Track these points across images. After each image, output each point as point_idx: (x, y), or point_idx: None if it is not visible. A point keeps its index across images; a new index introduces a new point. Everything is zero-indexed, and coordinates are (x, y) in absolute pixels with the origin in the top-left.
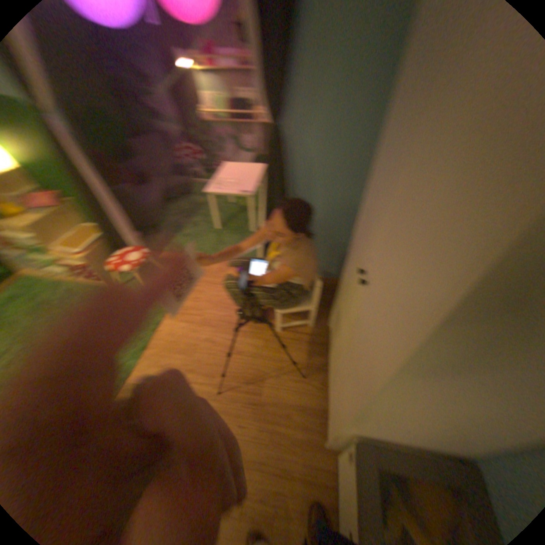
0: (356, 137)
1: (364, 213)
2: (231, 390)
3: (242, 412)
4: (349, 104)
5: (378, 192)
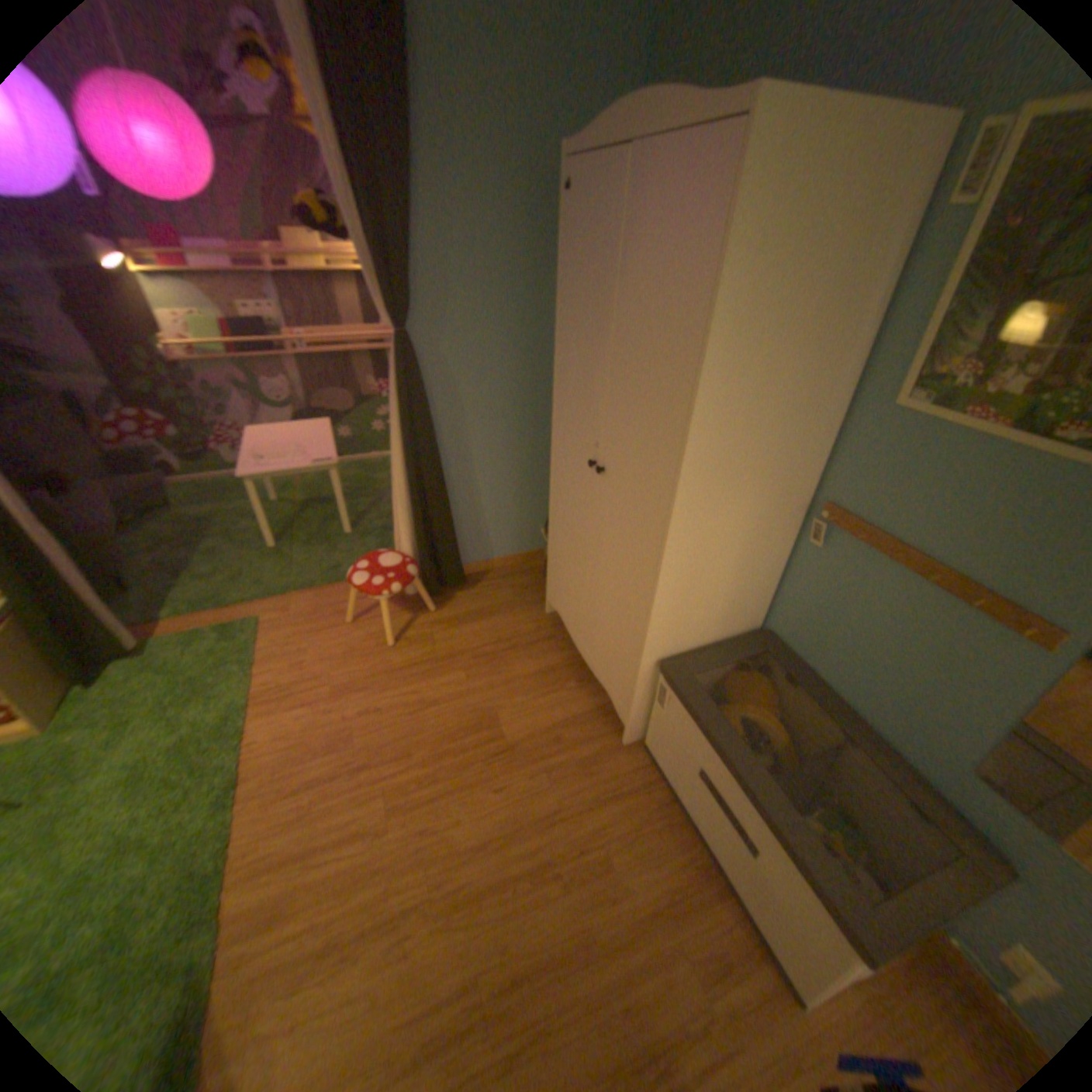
0: (506, 342)
1: (561, 413)
2: (453, 756)
3: (488, 773)
4: (489, 303)
5: (575, 378)
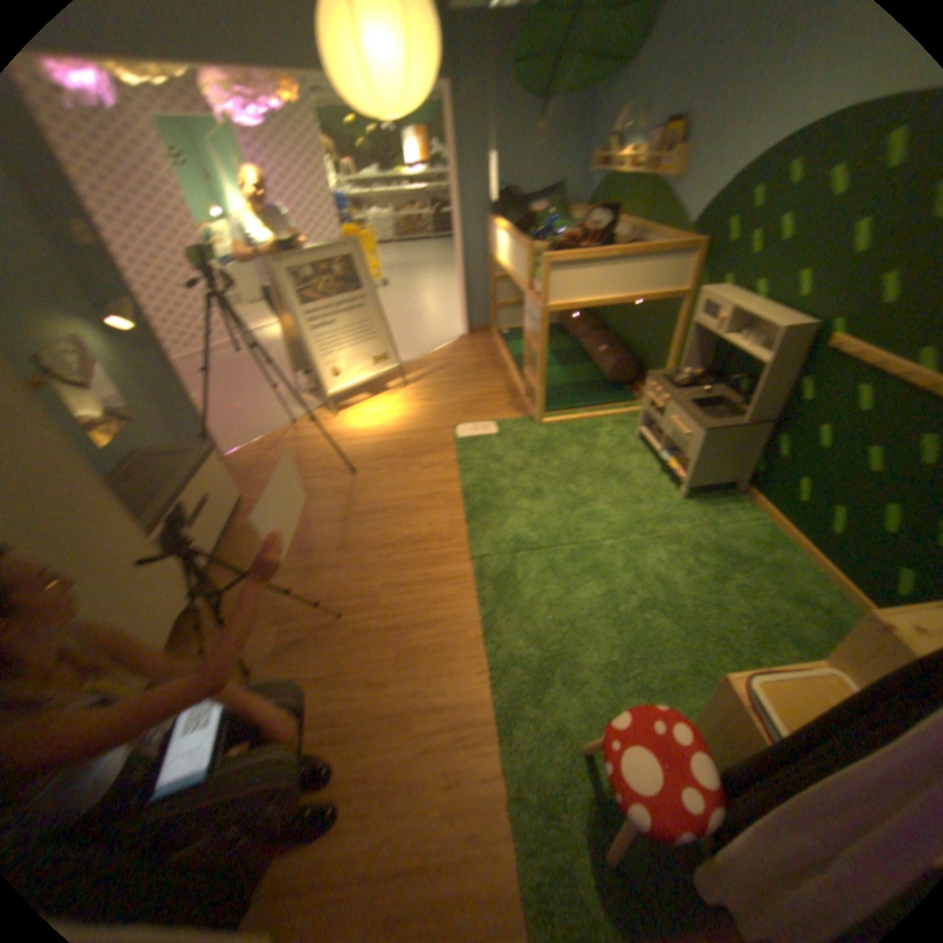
0: None
1: None
2: (317, 630)
3: (299, 612)
4: None
5: None
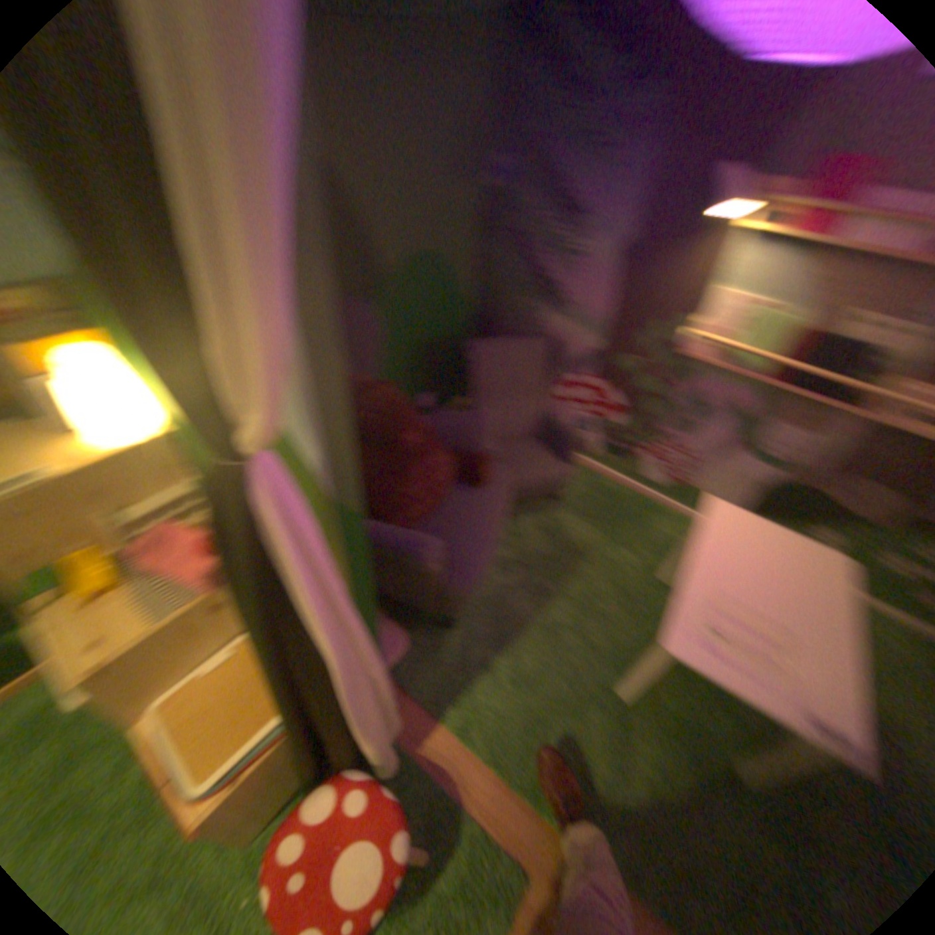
0: None
1: None
2: None
3: None
4: None
5: None
